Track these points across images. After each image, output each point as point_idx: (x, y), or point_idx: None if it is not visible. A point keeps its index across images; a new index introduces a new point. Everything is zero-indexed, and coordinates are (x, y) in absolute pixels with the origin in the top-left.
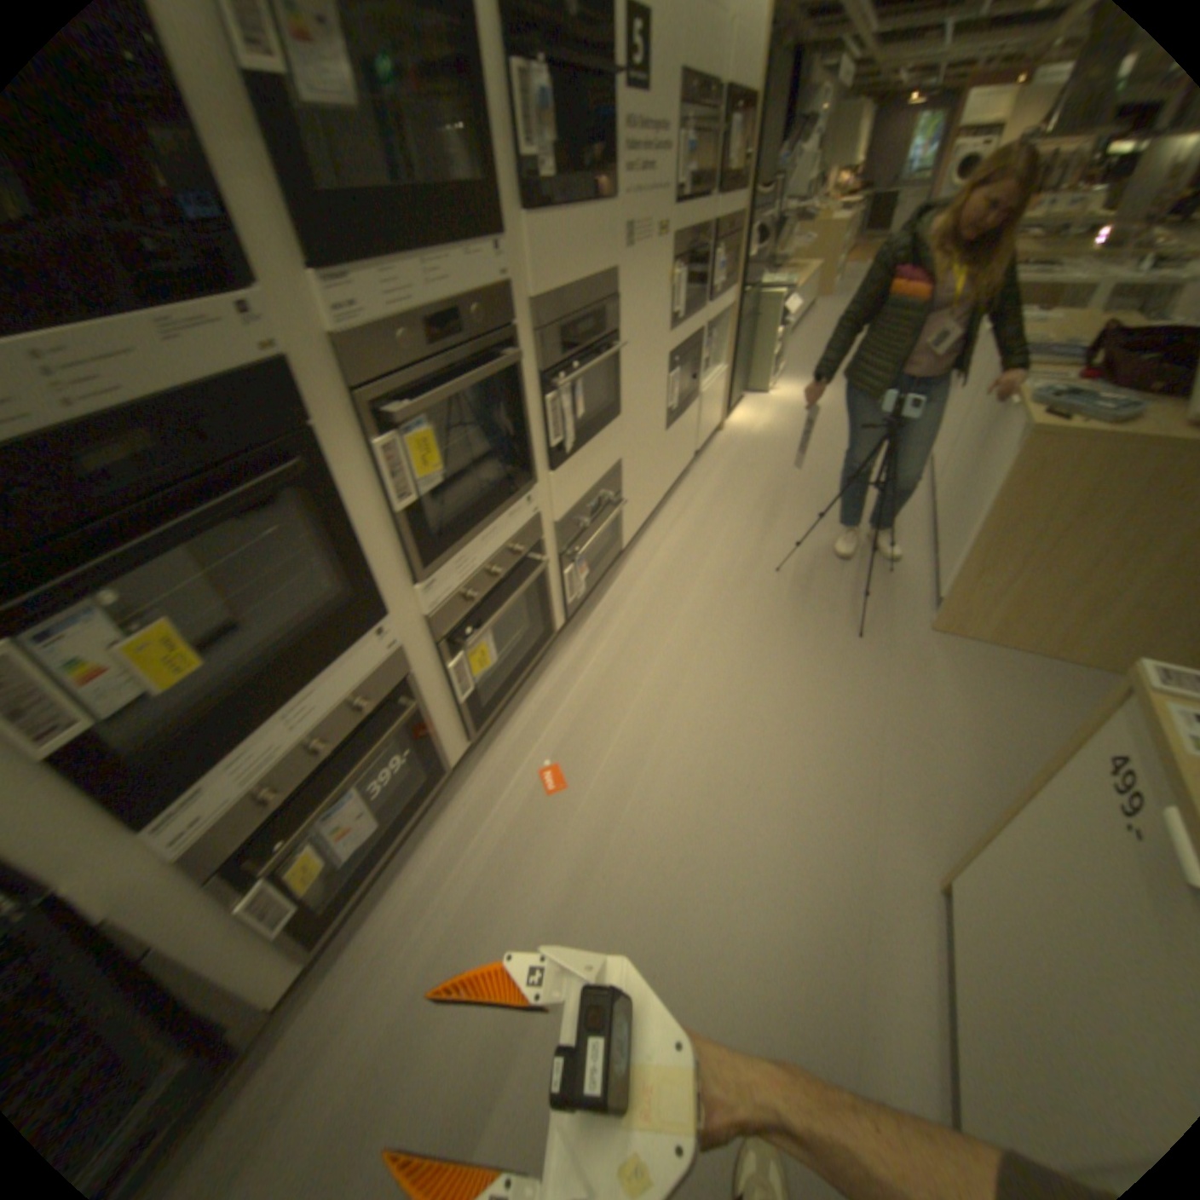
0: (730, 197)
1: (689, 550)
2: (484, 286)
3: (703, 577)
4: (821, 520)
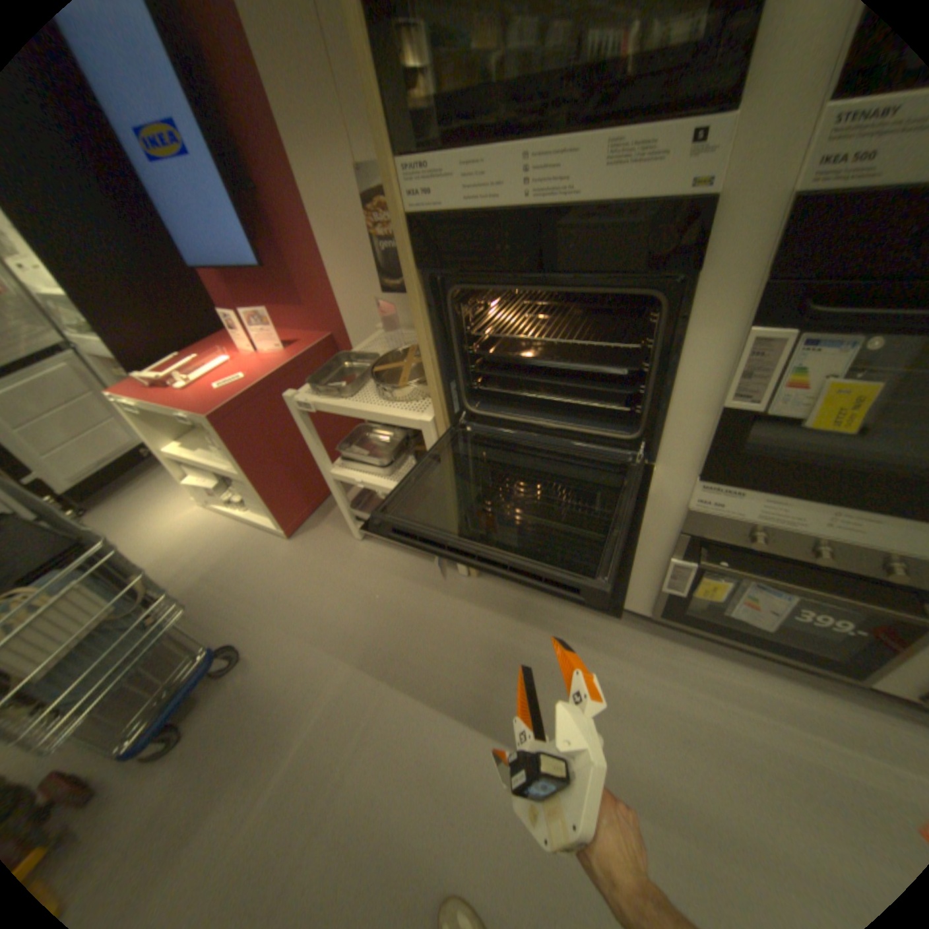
0: None
1: None
2: None
3: None
4: None
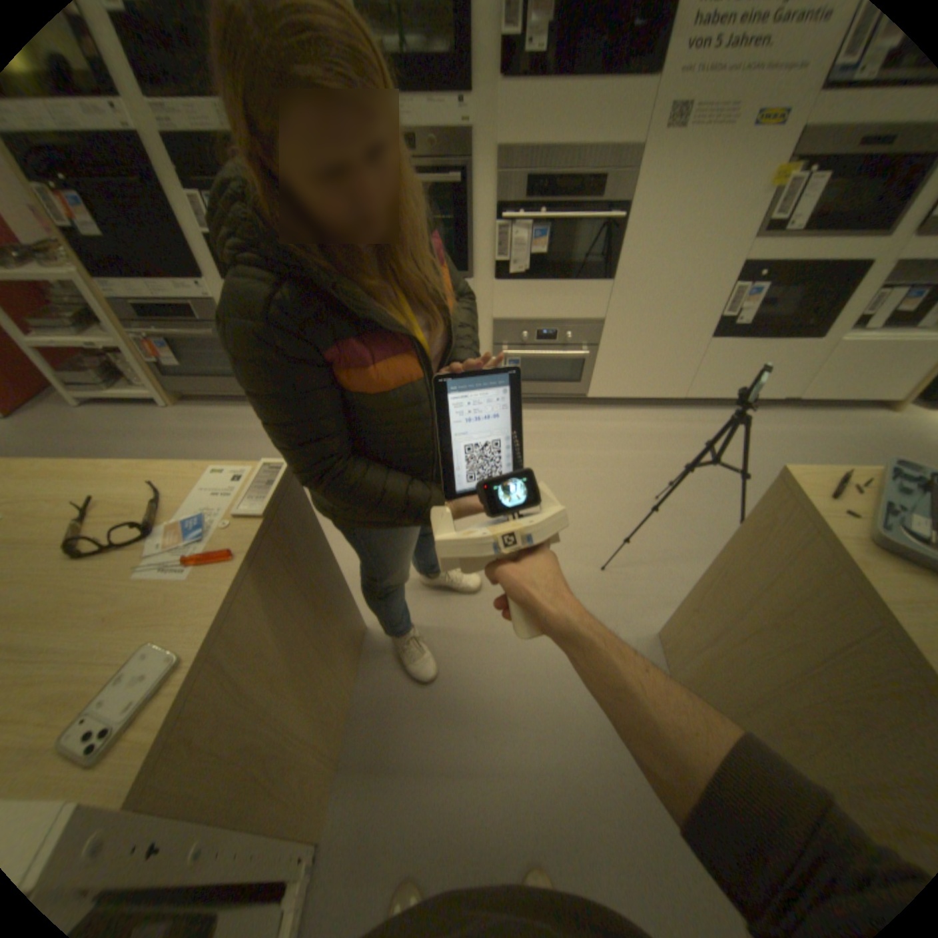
0: None
1: (641, 440)
2: (440, 127)
3: (610, 456)
4: None
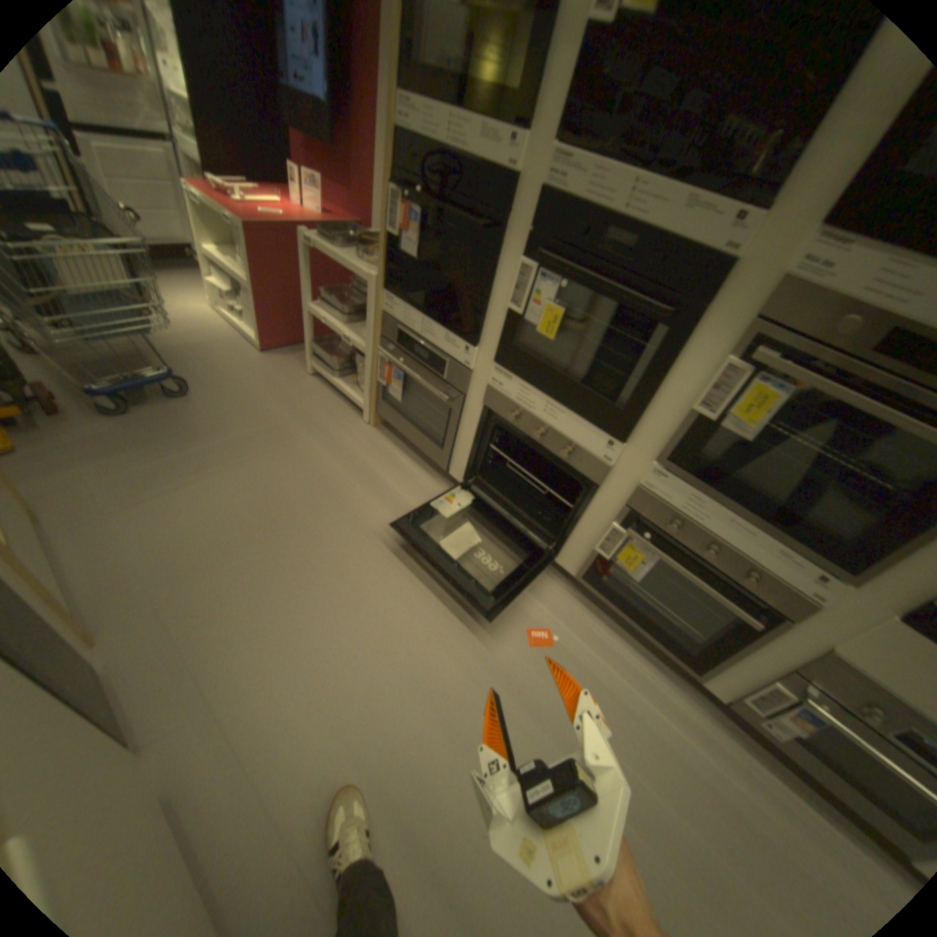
0: None
1: None
2: None
3: None
4: None
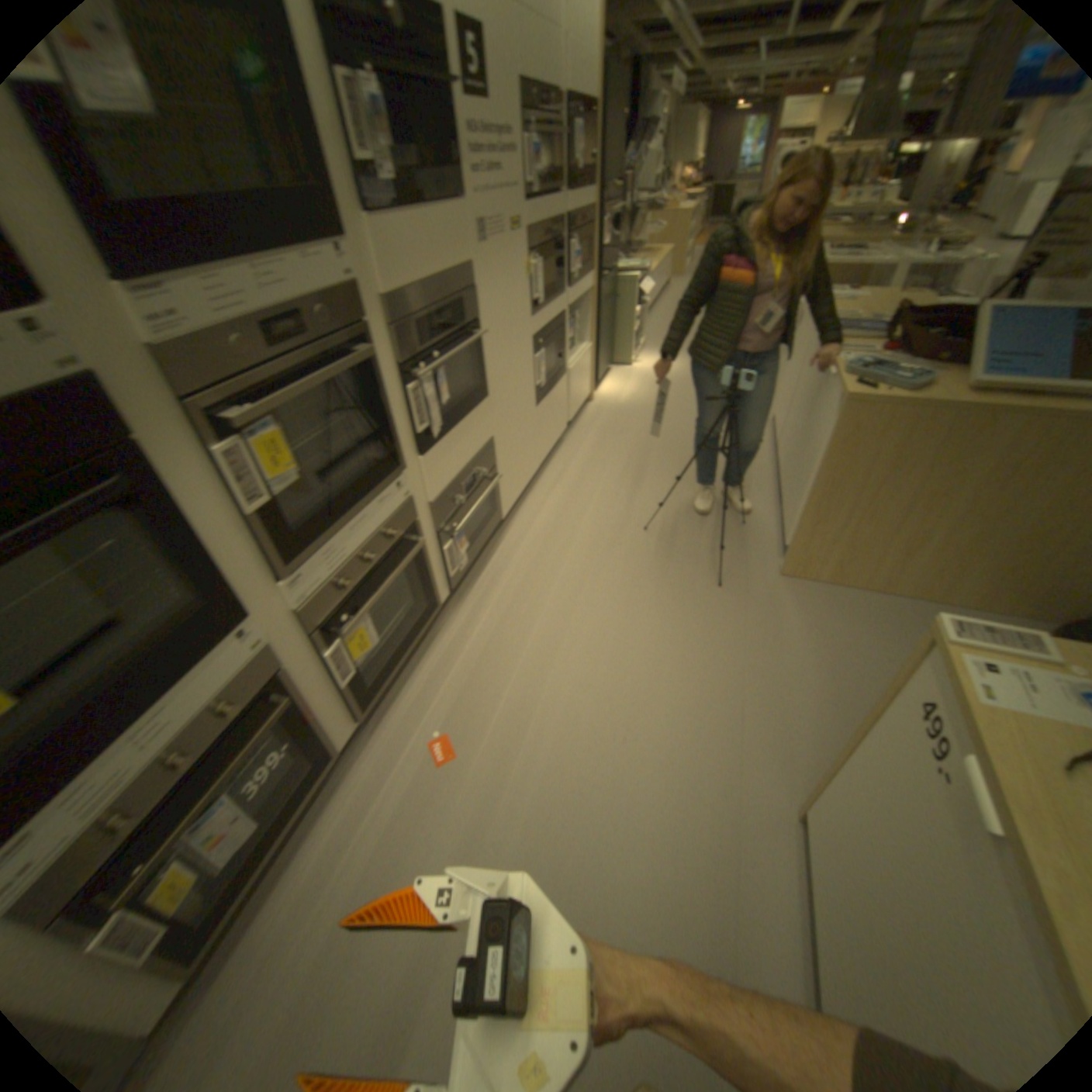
0: (579, 193)
1: (565, 515)
2: (327, 287)
3: (578, 540)
4: (682, 480)
